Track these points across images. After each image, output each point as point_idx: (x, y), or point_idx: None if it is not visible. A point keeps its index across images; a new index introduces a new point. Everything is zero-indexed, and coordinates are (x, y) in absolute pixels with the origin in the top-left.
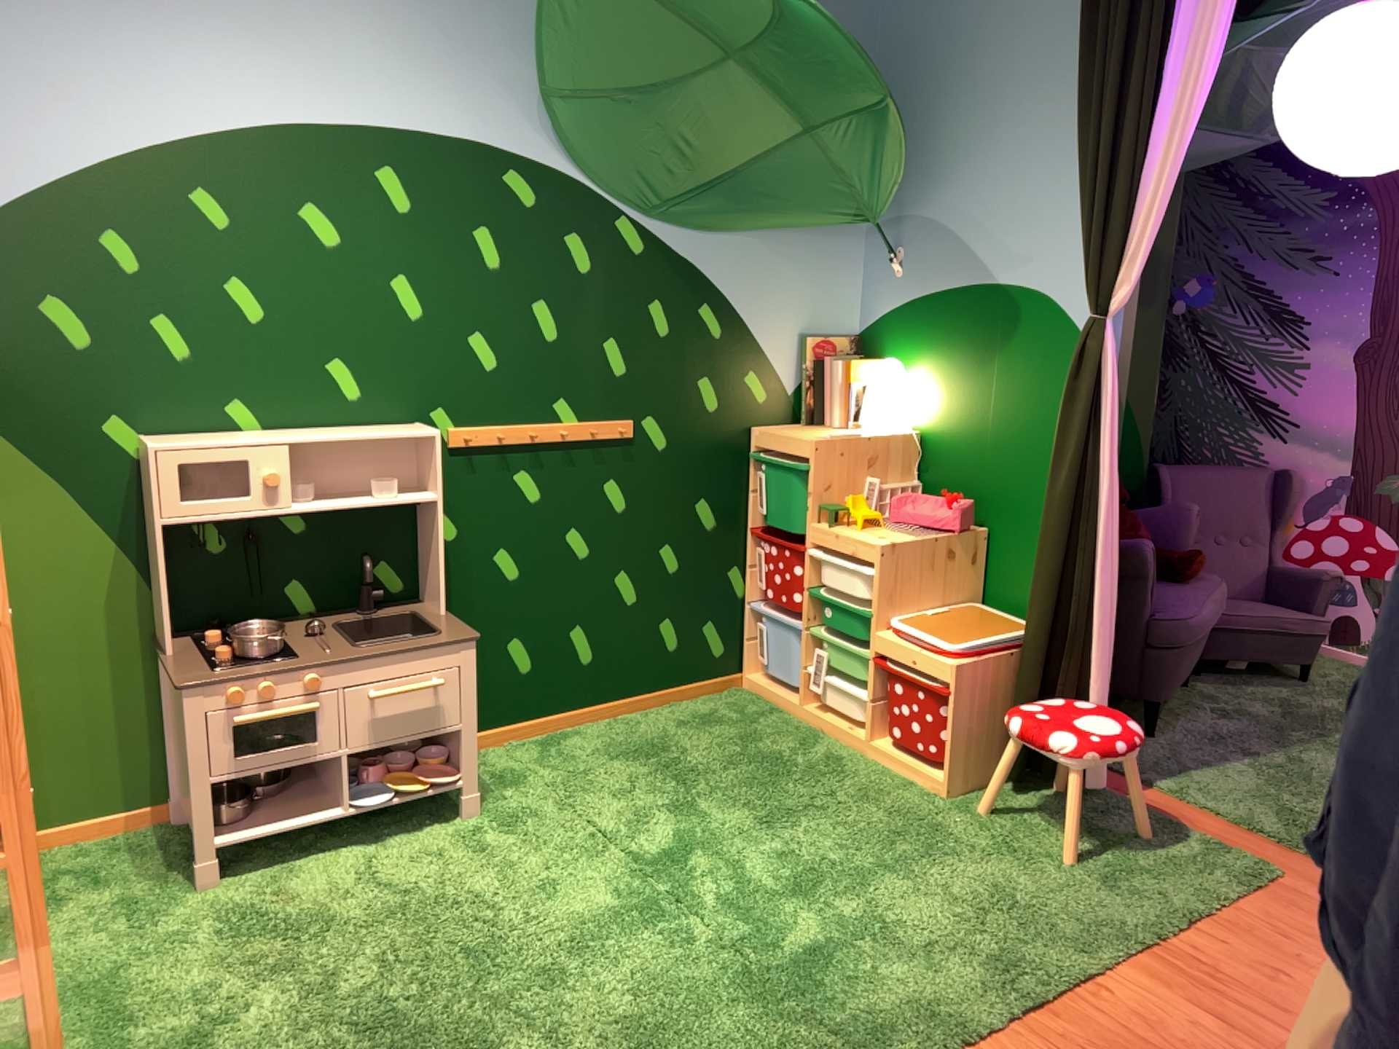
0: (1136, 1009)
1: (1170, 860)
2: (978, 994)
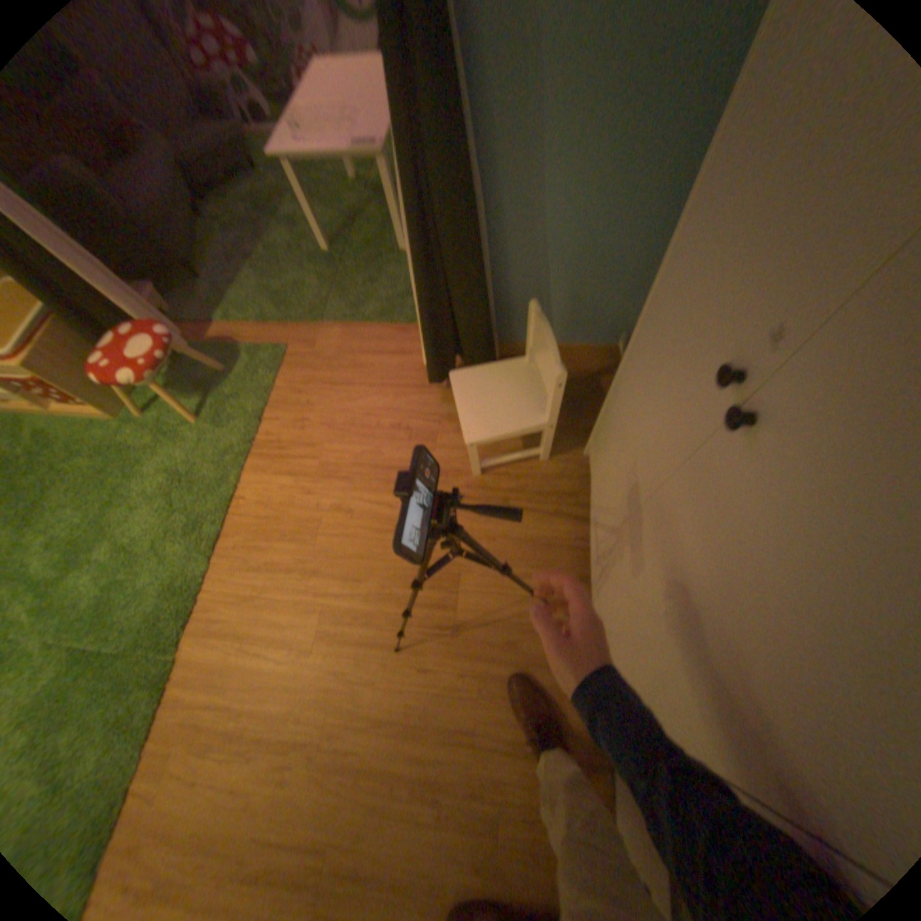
0: (255, 502)
1: (237, 381)
2: (185, 559)
